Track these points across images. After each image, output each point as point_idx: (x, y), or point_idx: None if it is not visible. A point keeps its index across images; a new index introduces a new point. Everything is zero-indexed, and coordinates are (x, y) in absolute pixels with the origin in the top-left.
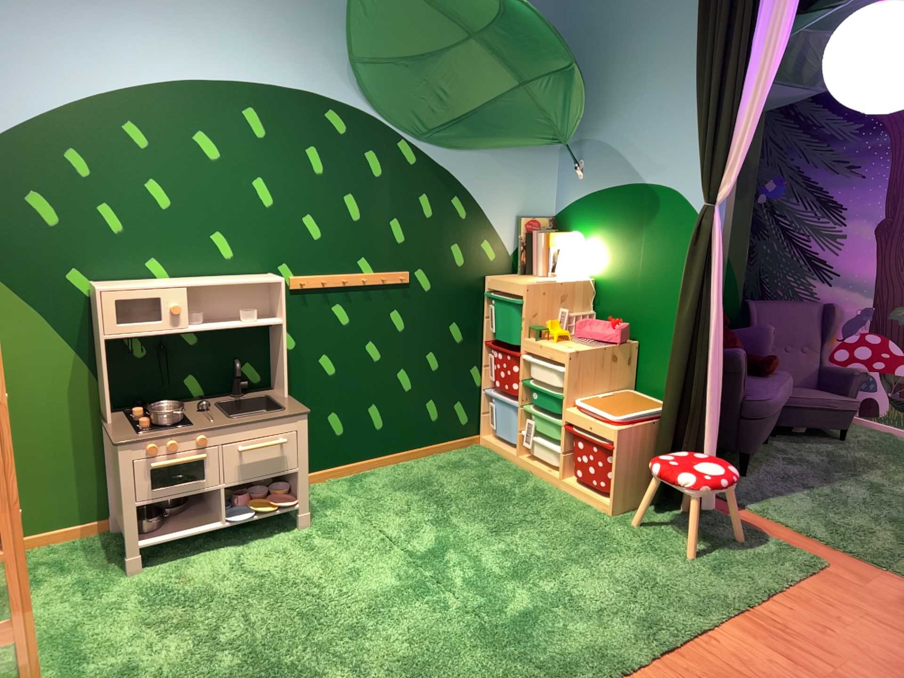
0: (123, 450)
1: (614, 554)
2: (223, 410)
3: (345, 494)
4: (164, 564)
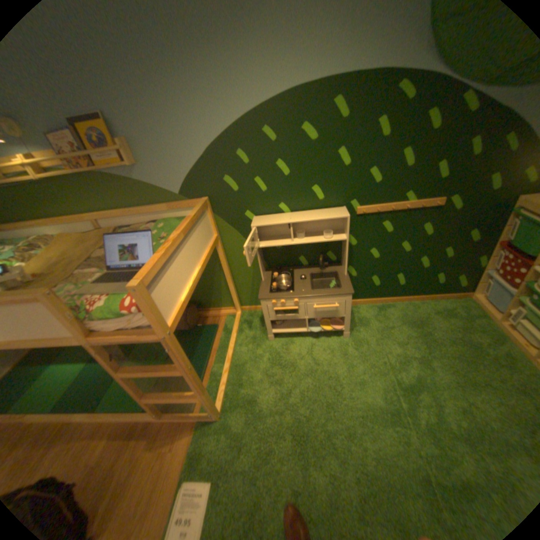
0: (262, 301)
1: None
2: (313, 277)
3: (374, 318)
4: (283, 338)
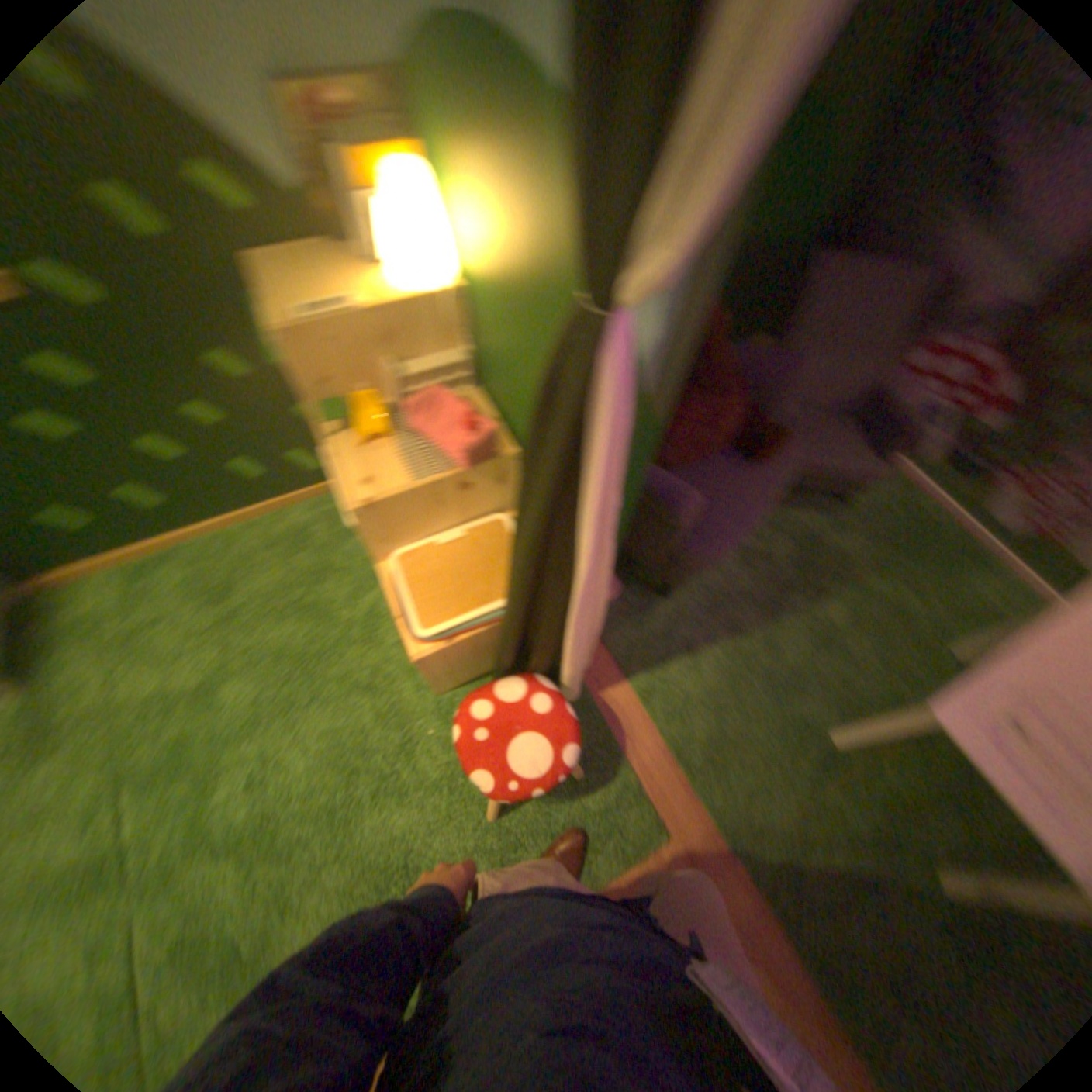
0: None
1: (393, 802)
2: None
3: (110, 611)
4: None
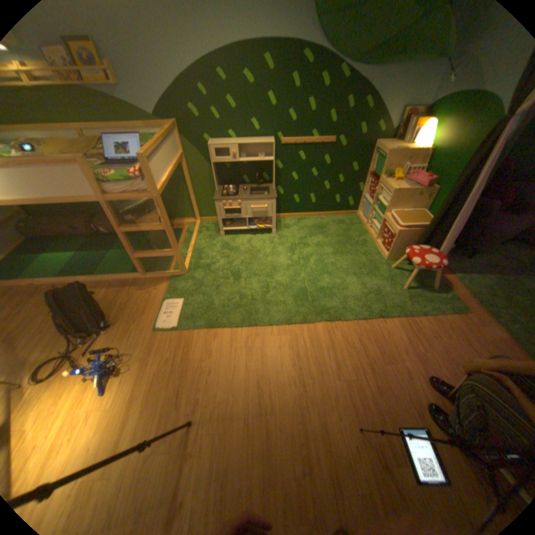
0: (215, 202)
1: (373, 277)
2: (252, 191)
3: (293, 225)
4: (231, 236)
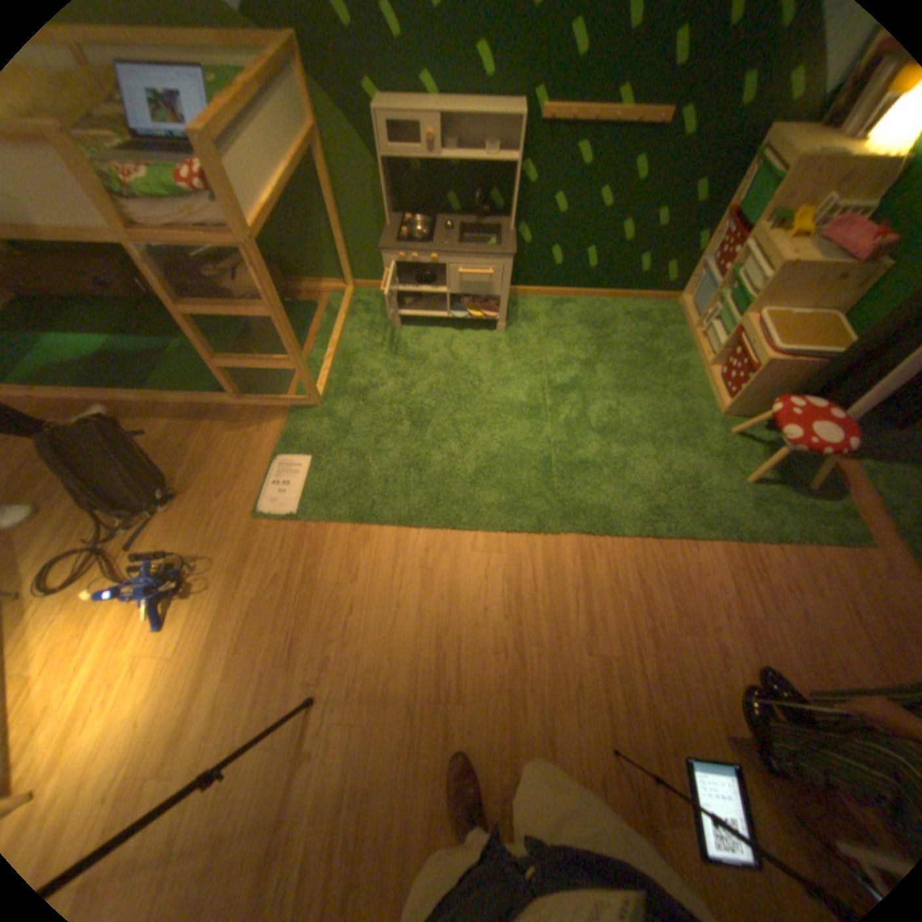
0: (384, 254)
1: (689, 449)
2: (465, 232)
3: (543, 314)
4: (413, 328)
